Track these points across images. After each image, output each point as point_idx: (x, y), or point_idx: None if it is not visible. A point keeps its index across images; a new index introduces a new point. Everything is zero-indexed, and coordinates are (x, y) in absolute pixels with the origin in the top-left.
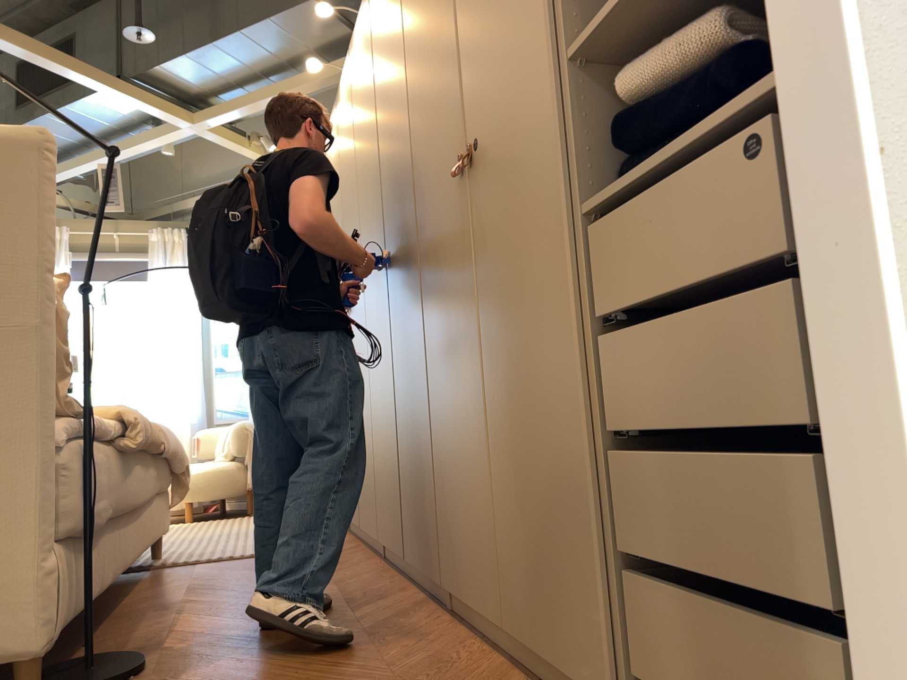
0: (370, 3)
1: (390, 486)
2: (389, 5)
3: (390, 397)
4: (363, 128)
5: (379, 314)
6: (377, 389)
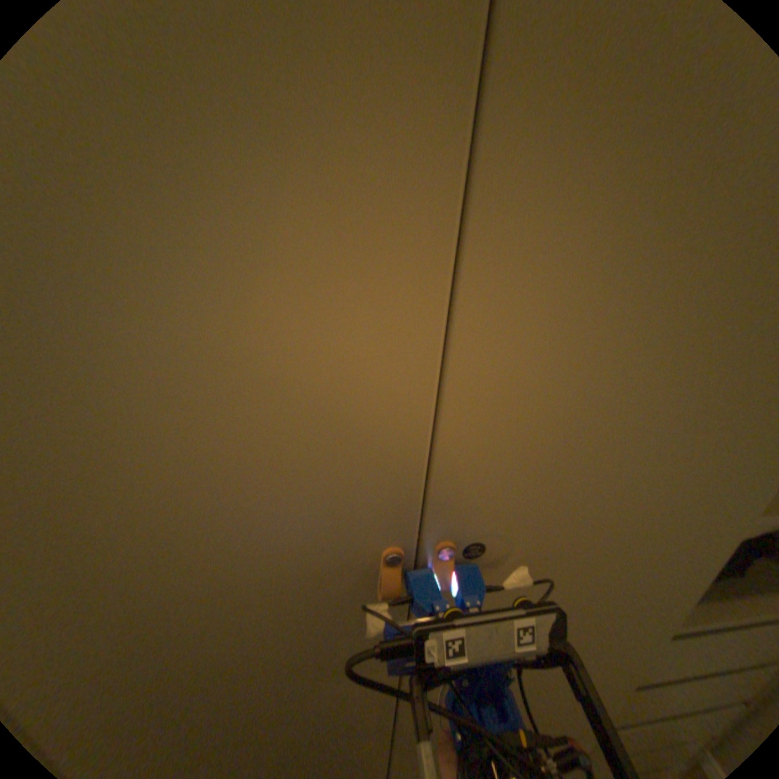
0: None
1: None
2: None
3: None
4: None
5: None
6: None
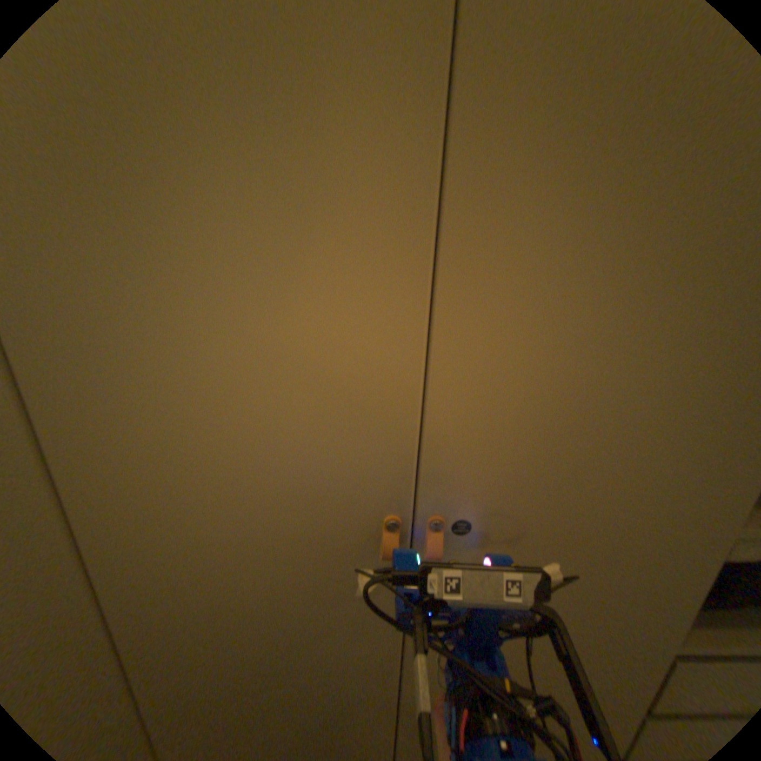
0: None
1: None
2: None
3: None
4: None
5: None
6: None
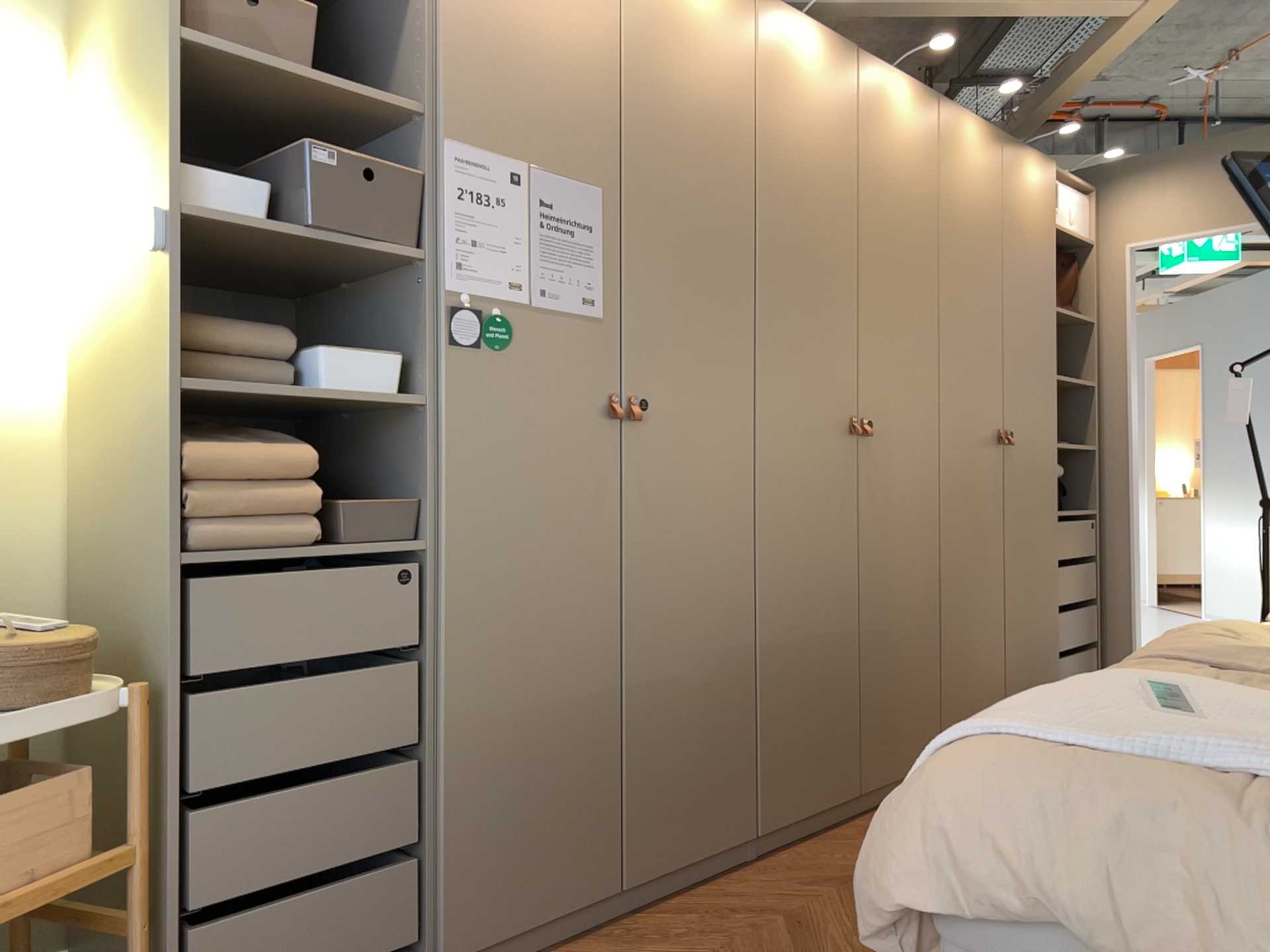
0: (854, 72)
1: (817, 723)
2: (905, 160)
3: (837, 598)
4: (796, 180)
5: (817, 480)
6: (785, 588)
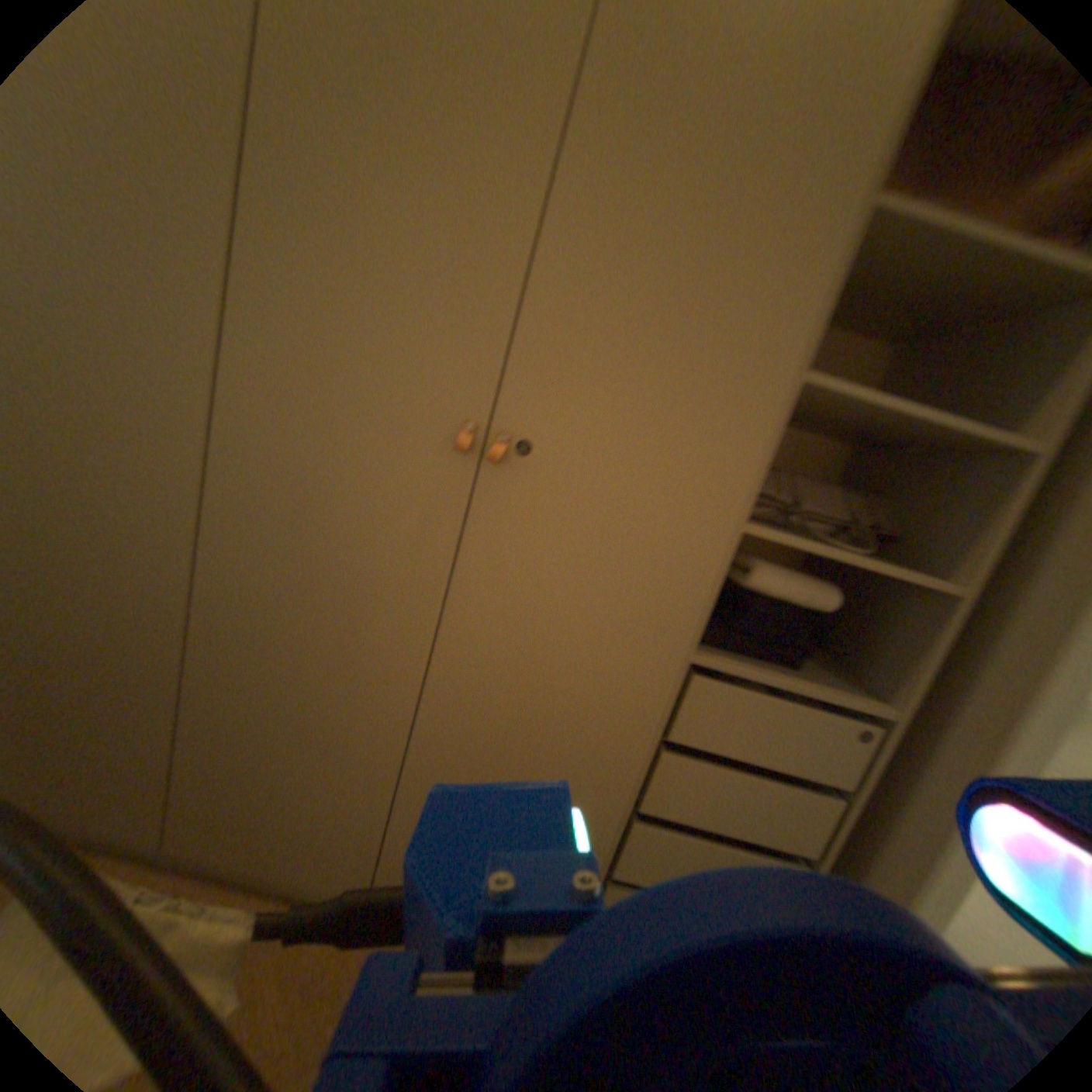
0: None
1: None
2: None
3: None
4: None
5: None
6: None
